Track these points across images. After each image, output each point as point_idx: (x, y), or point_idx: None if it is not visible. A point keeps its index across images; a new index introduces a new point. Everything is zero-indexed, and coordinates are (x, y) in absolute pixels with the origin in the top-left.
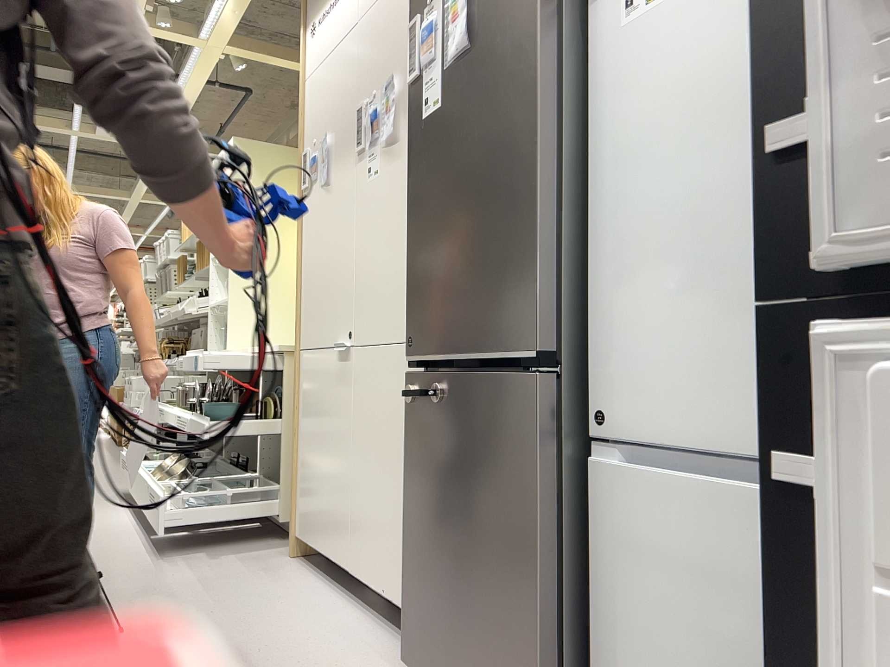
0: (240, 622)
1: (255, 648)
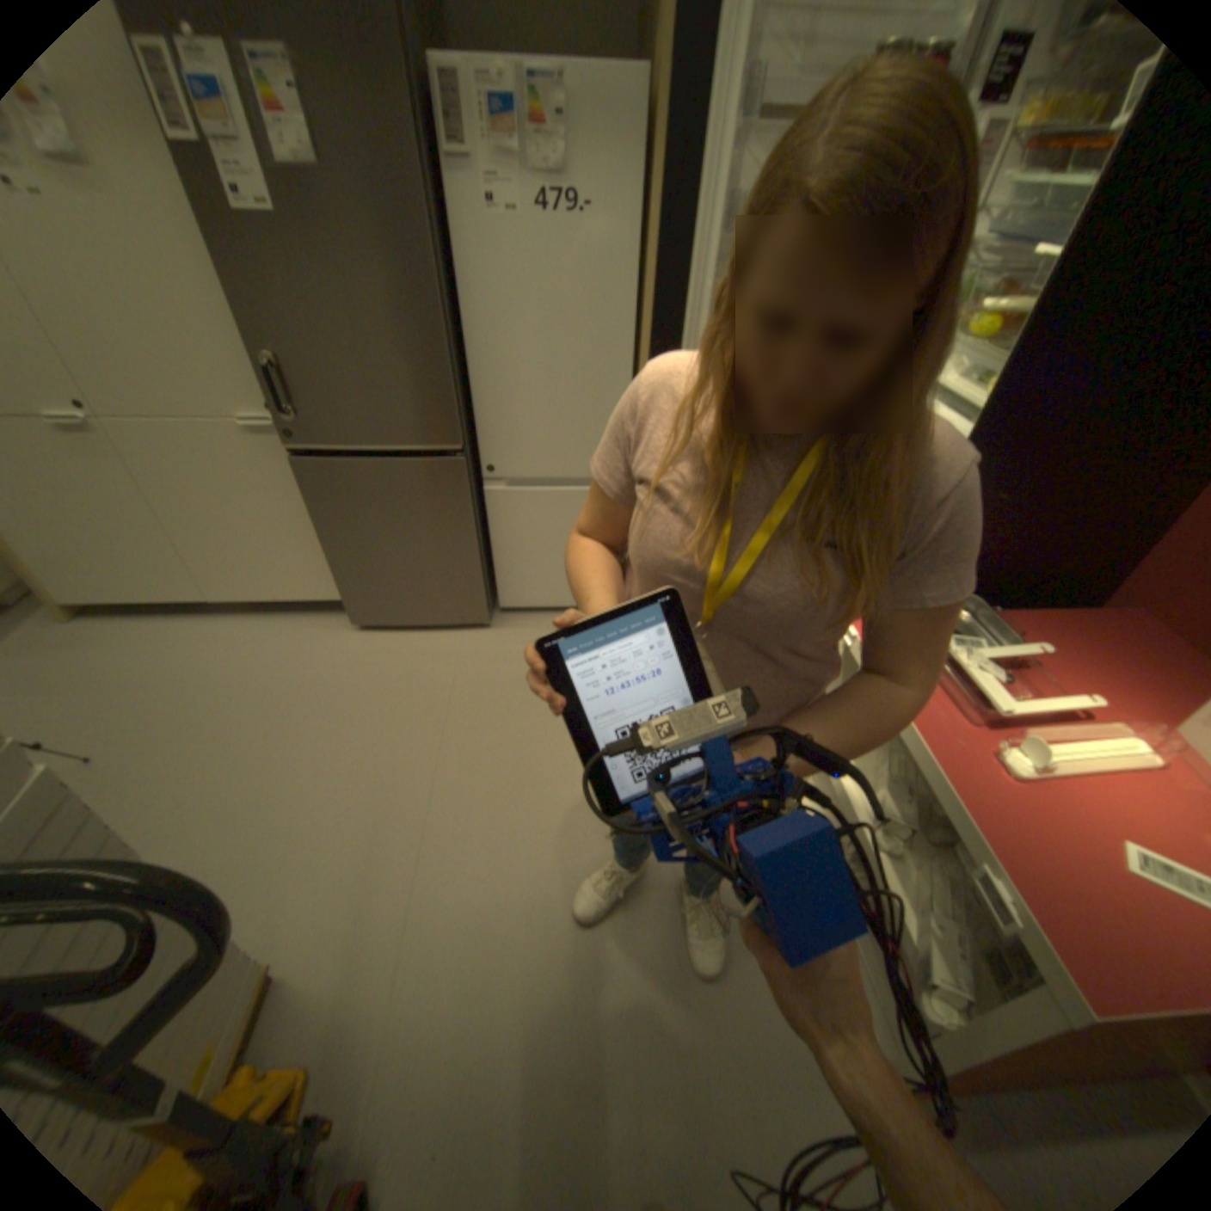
0: (169, 684)
1: (228, 684)
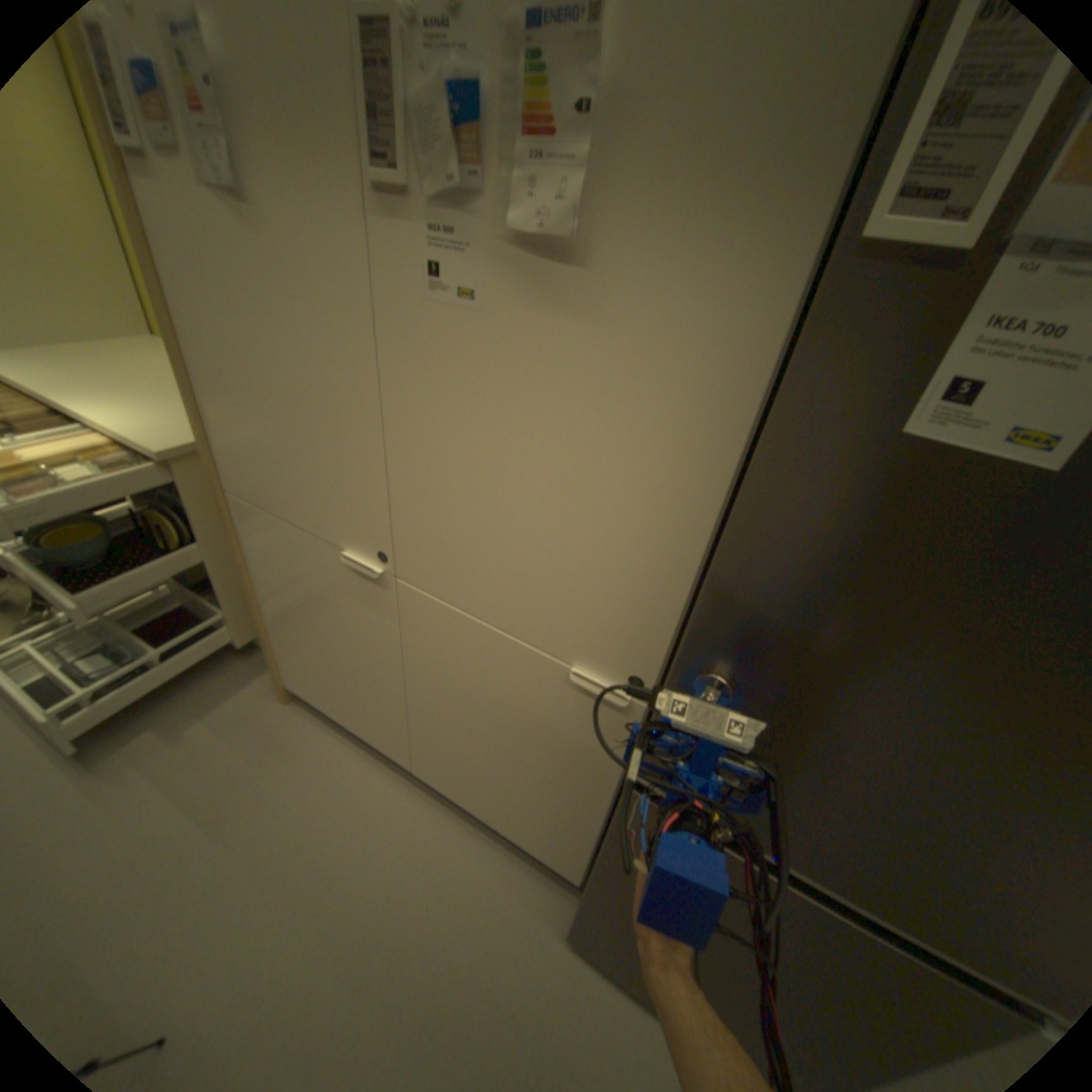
0: (315, 906)
1: (374, 966)
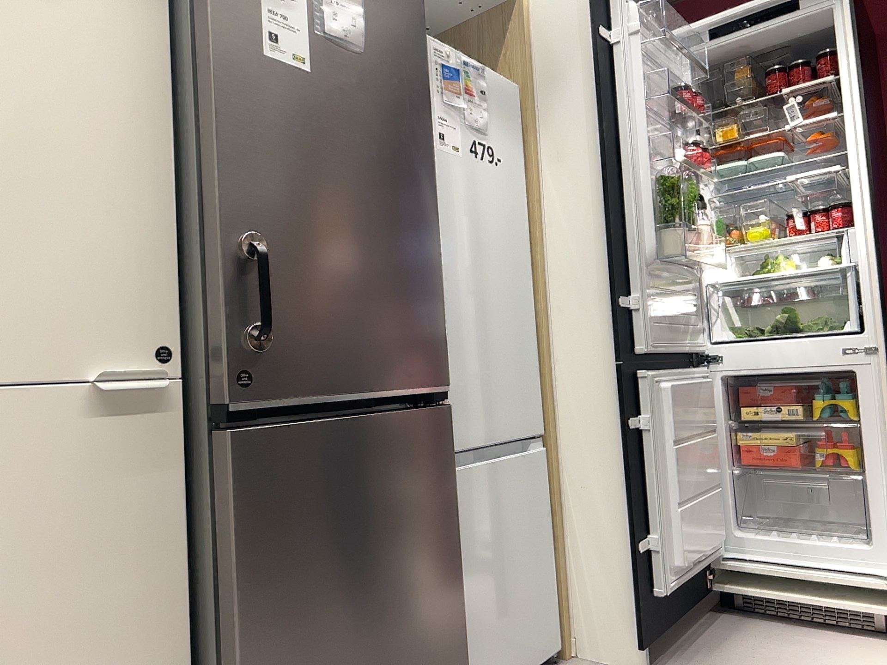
0: None
1: None
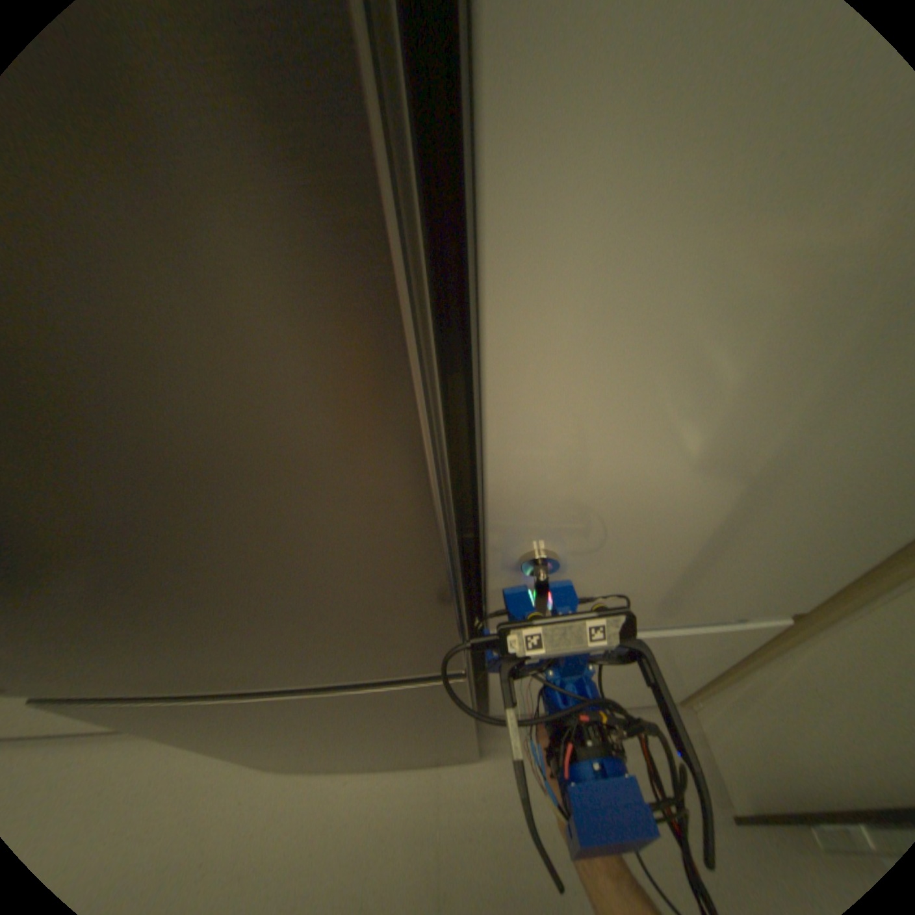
0: None
1: None
